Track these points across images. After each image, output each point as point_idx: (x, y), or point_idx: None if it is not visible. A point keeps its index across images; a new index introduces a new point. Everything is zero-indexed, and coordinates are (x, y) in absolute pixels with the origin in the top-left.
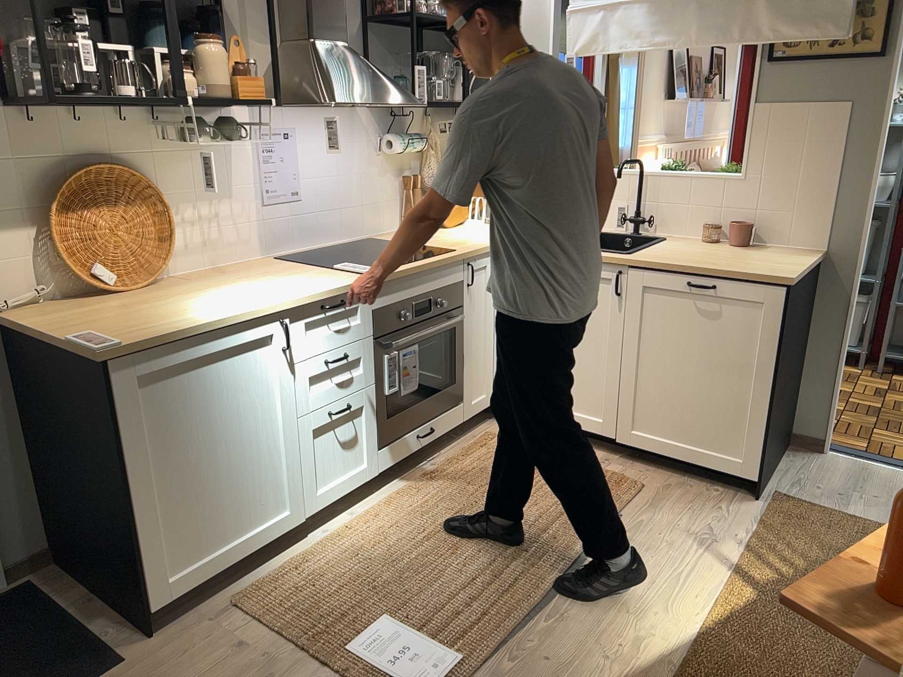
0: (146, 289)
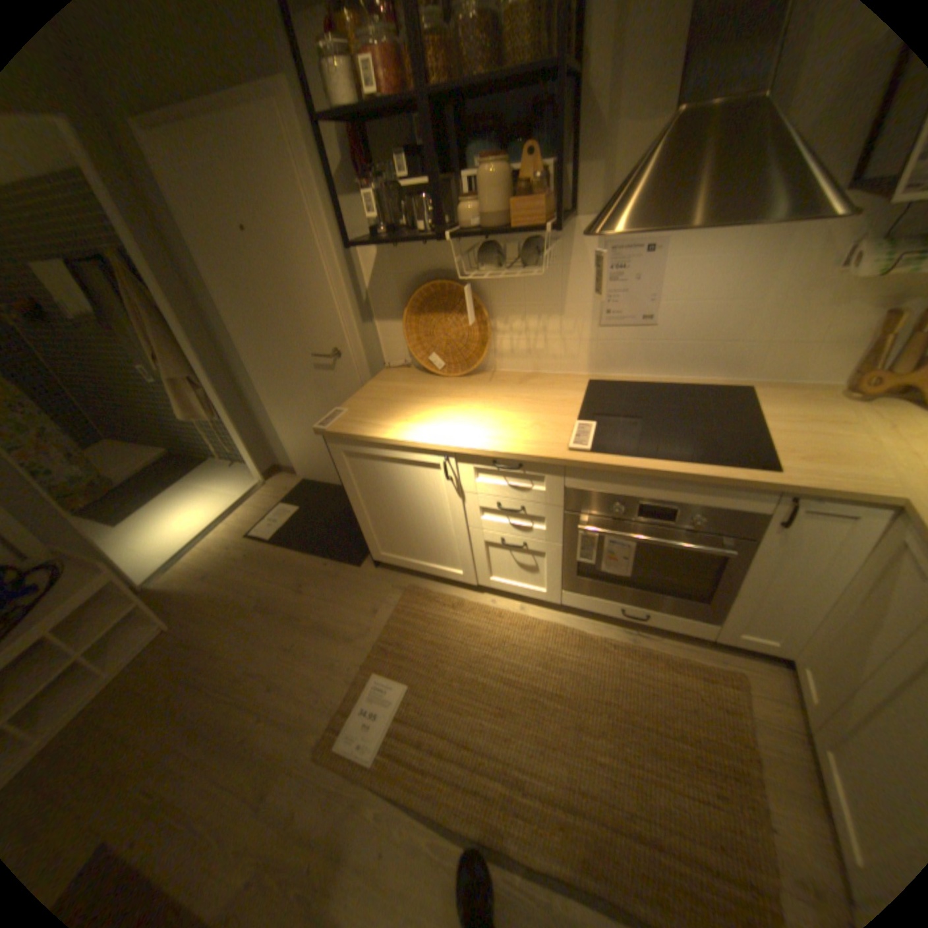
0: (454, 378)
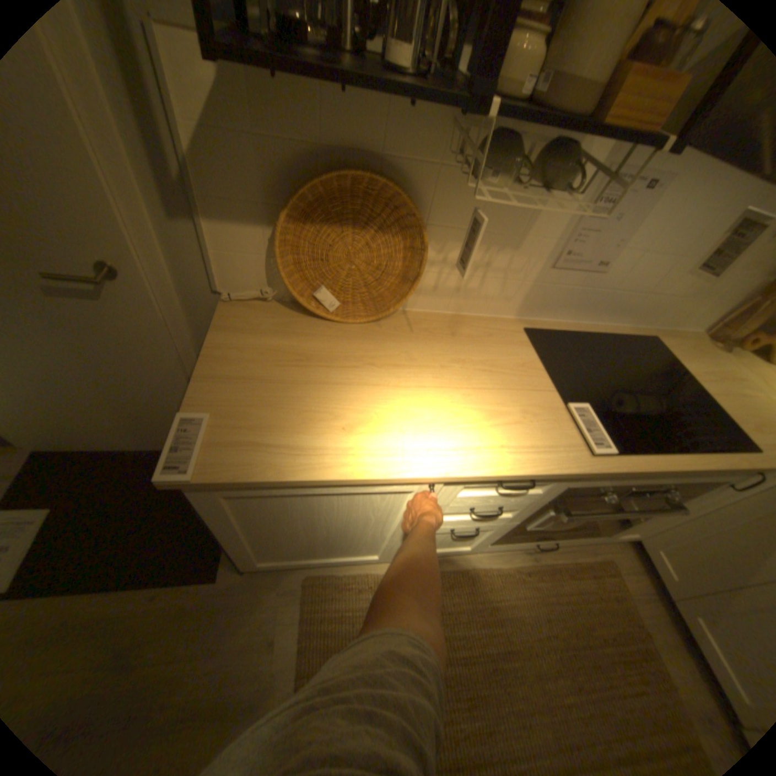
0: (361, 326)
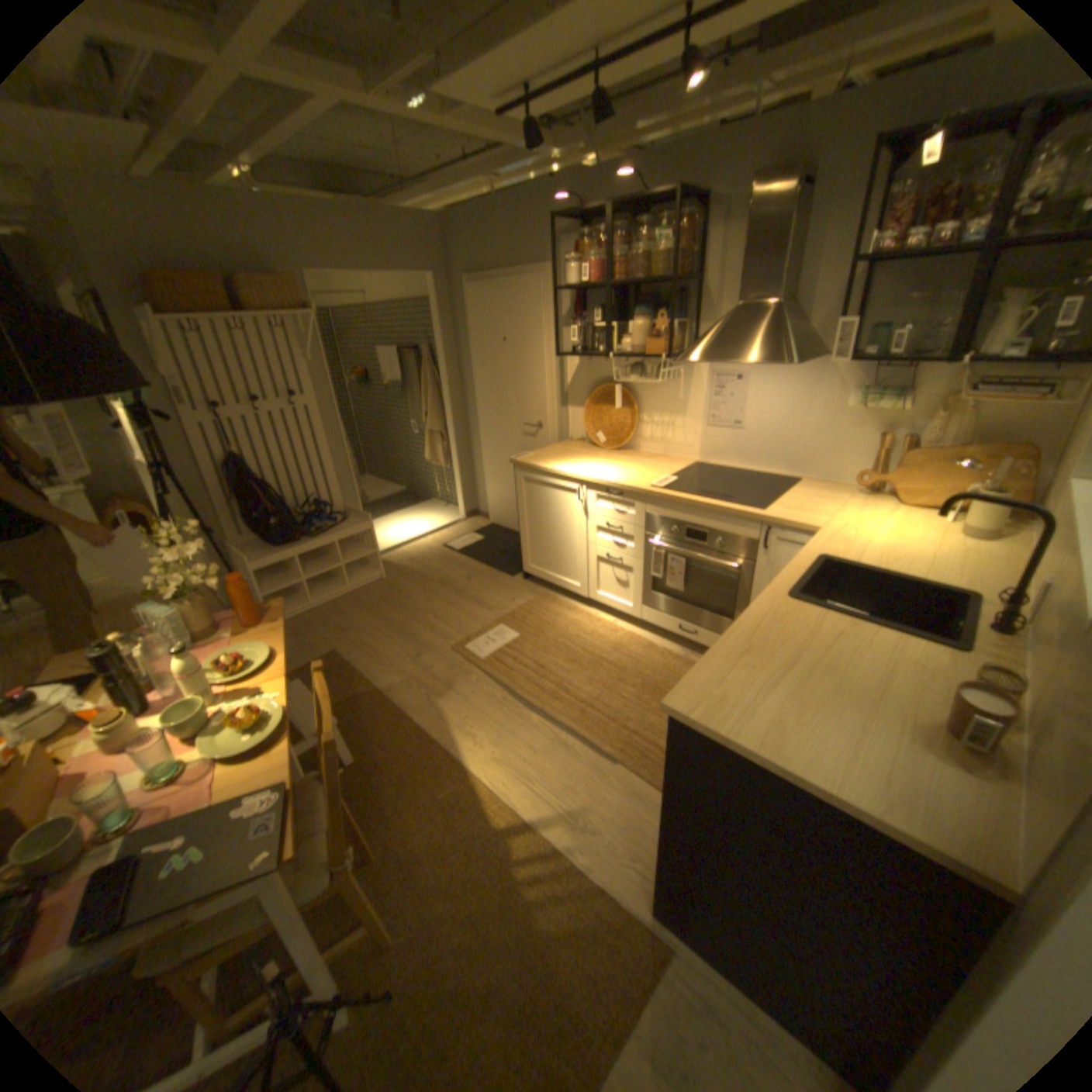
0: (608, 451)
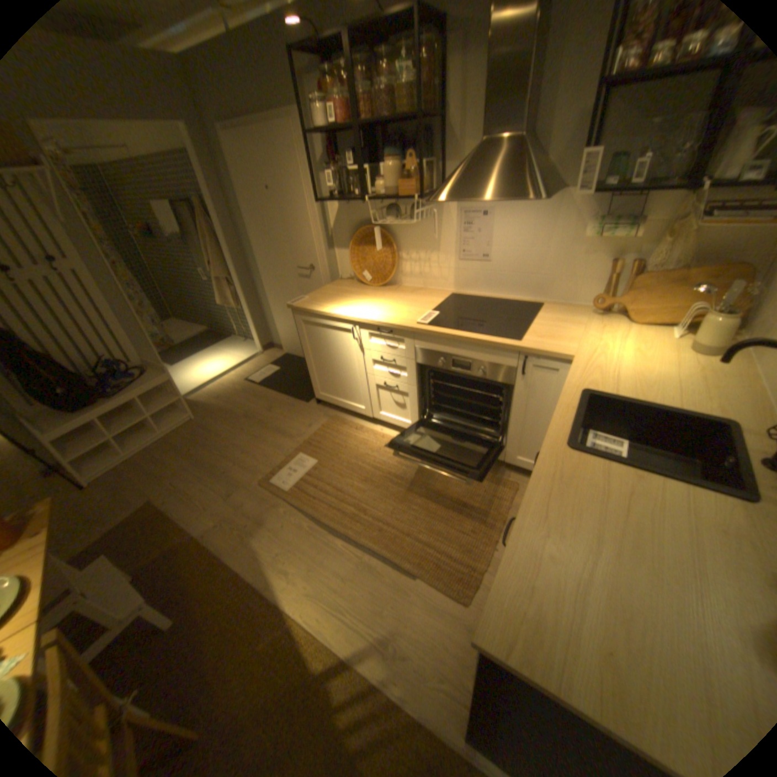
0: (375, 288)
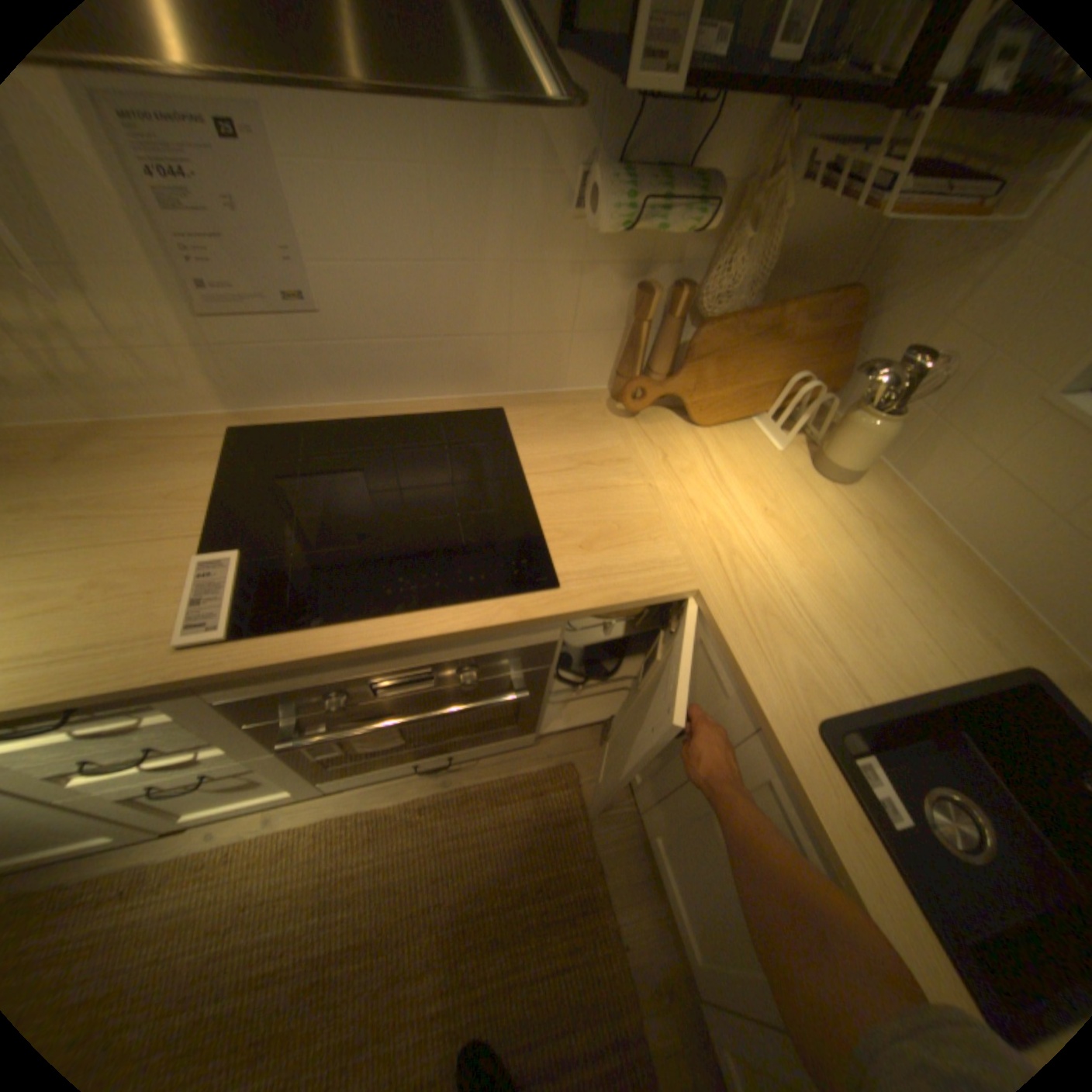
0: None
